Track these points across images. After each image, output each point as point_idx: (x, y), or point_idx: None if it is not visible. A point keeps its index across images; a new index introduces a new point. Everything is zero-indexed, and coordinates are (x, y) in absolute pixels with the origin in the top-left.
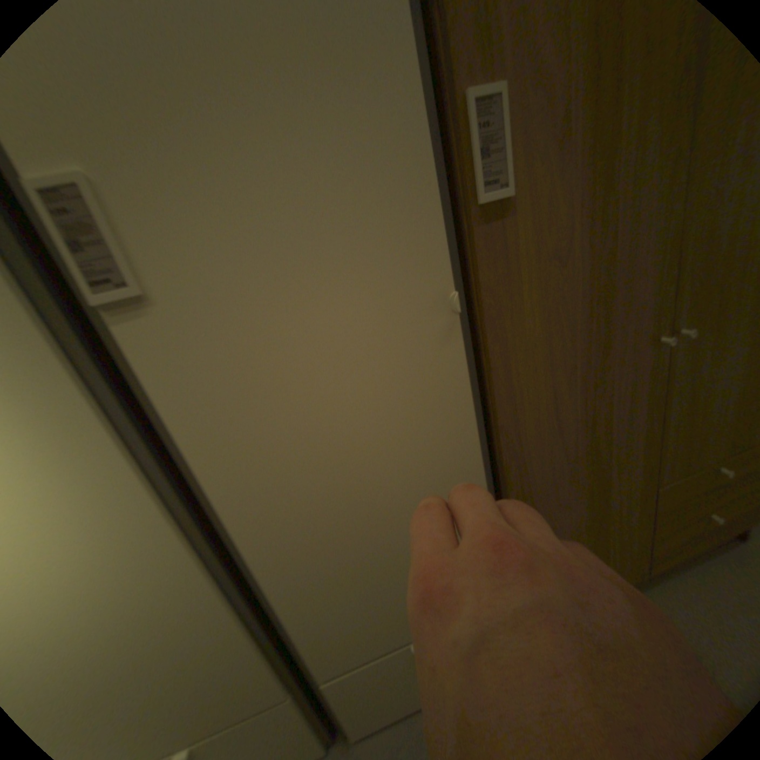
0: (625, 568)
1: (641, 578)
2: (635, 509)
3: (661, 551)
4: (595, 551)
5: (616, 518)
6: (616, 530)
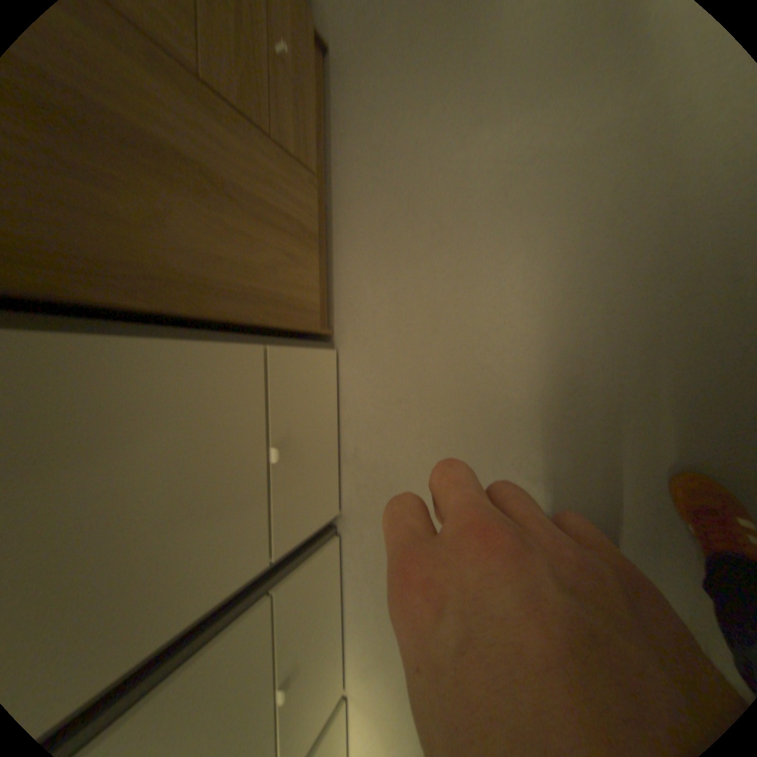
0: (295, 192)
1: (314, 182)
2: (217, 127)
3: (293, 140)
4: (255, 213)
5: (218, 159)
6: (237, 171)
